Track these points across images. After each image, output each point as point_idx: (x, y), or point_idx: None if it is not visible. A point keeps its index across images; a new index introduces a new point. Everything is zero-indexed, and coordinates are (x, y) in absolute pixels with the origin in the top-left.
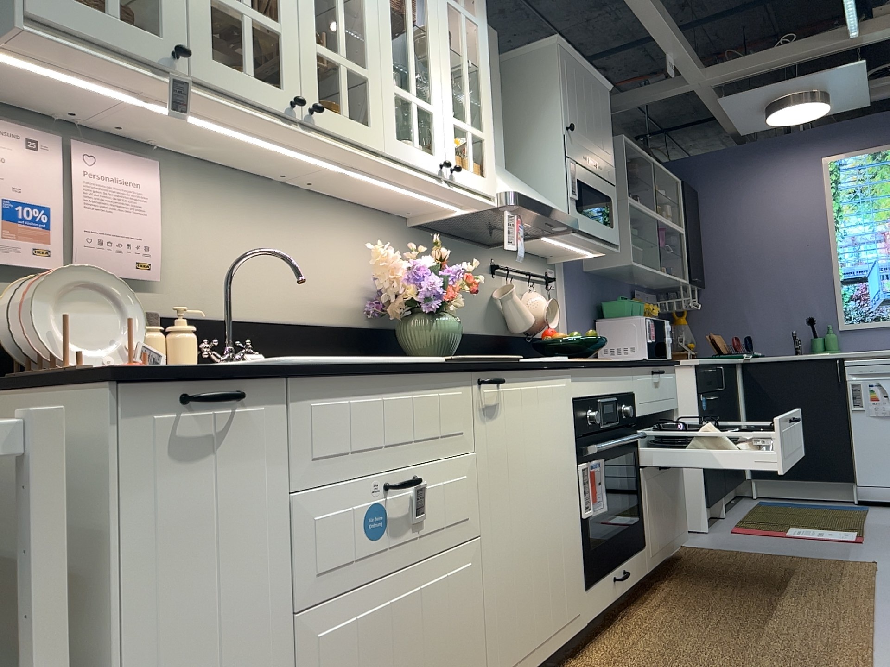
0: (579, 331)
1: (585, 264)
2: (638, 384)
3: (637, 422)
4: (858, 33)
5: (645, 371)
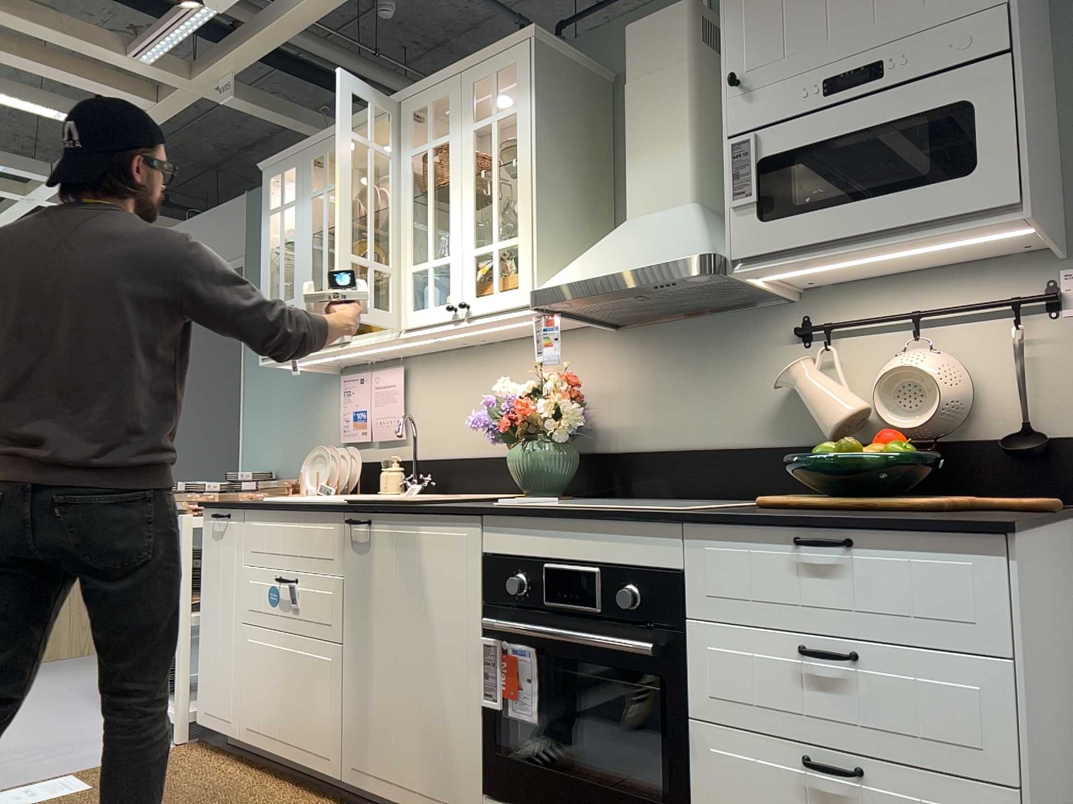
0: None
1: None
2: (700, 557)
3: (689, 629)
4: None
5: (746, 535)
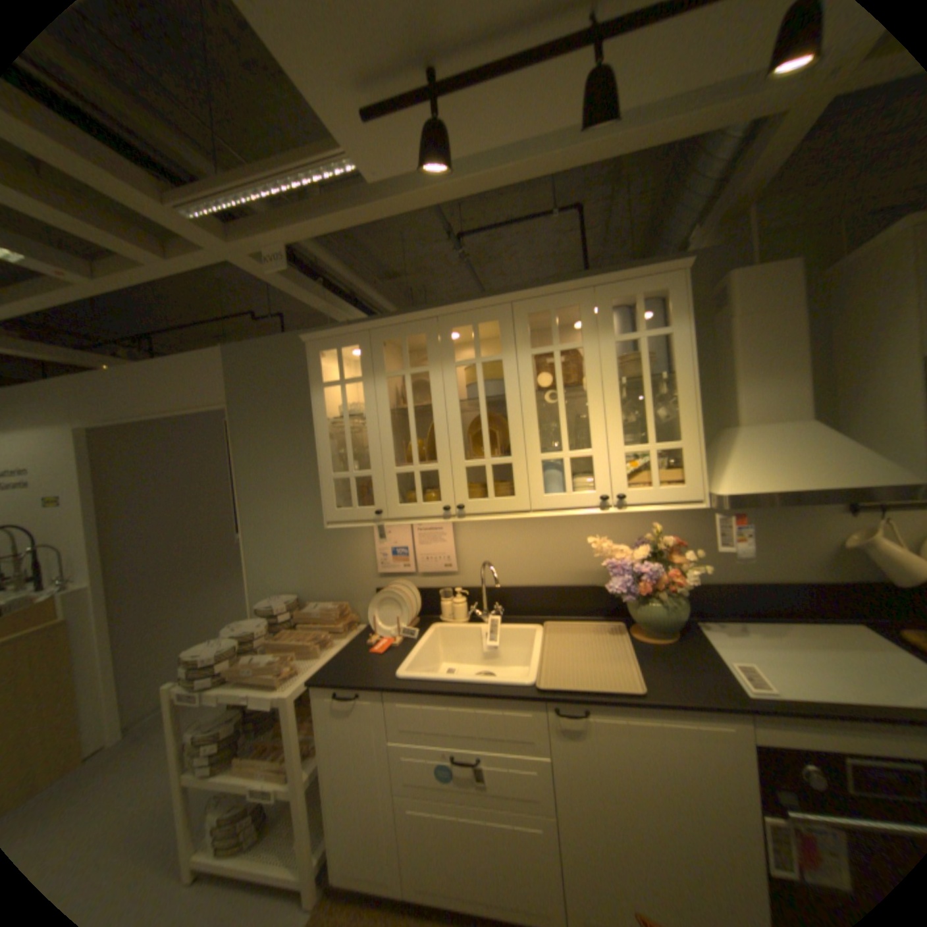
0: None
1: None
2: None
3: None
4: None
5: None
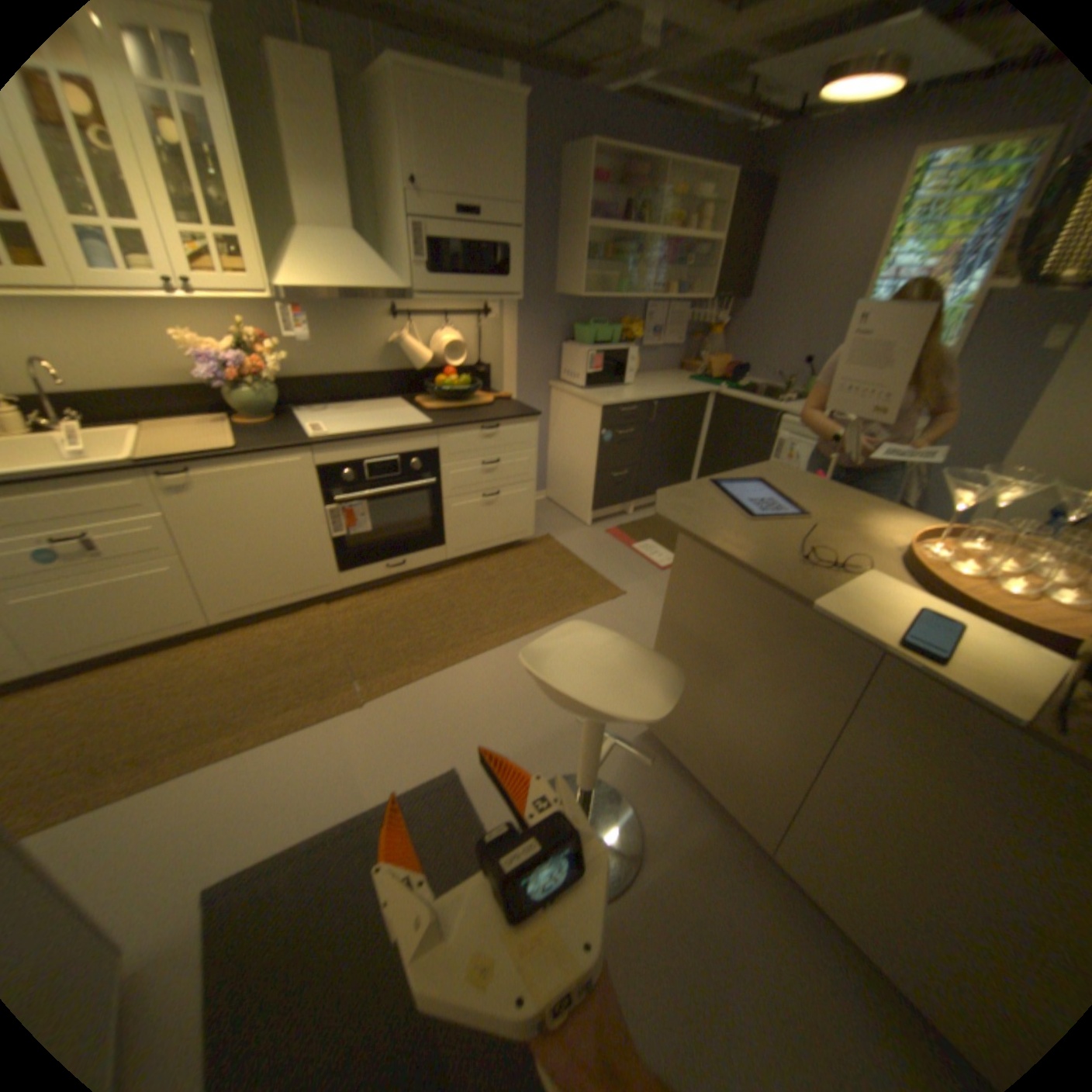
0: (536, 352)
1: (557, 285)
2: (446, 441)
3: (442, 468)
4: None
5: (465, 429)
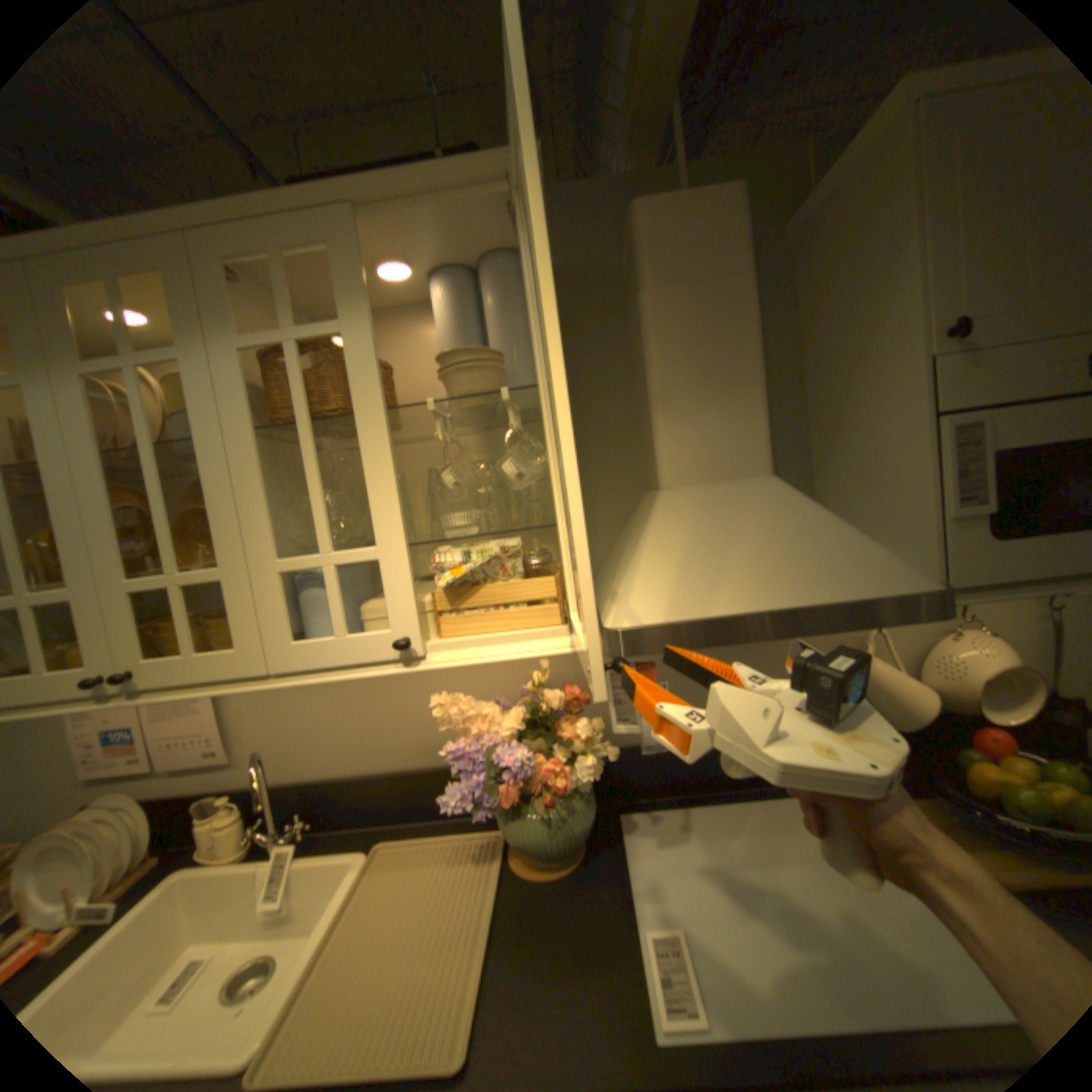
0: None
1: None
2: None
3: None
4: None
5: None
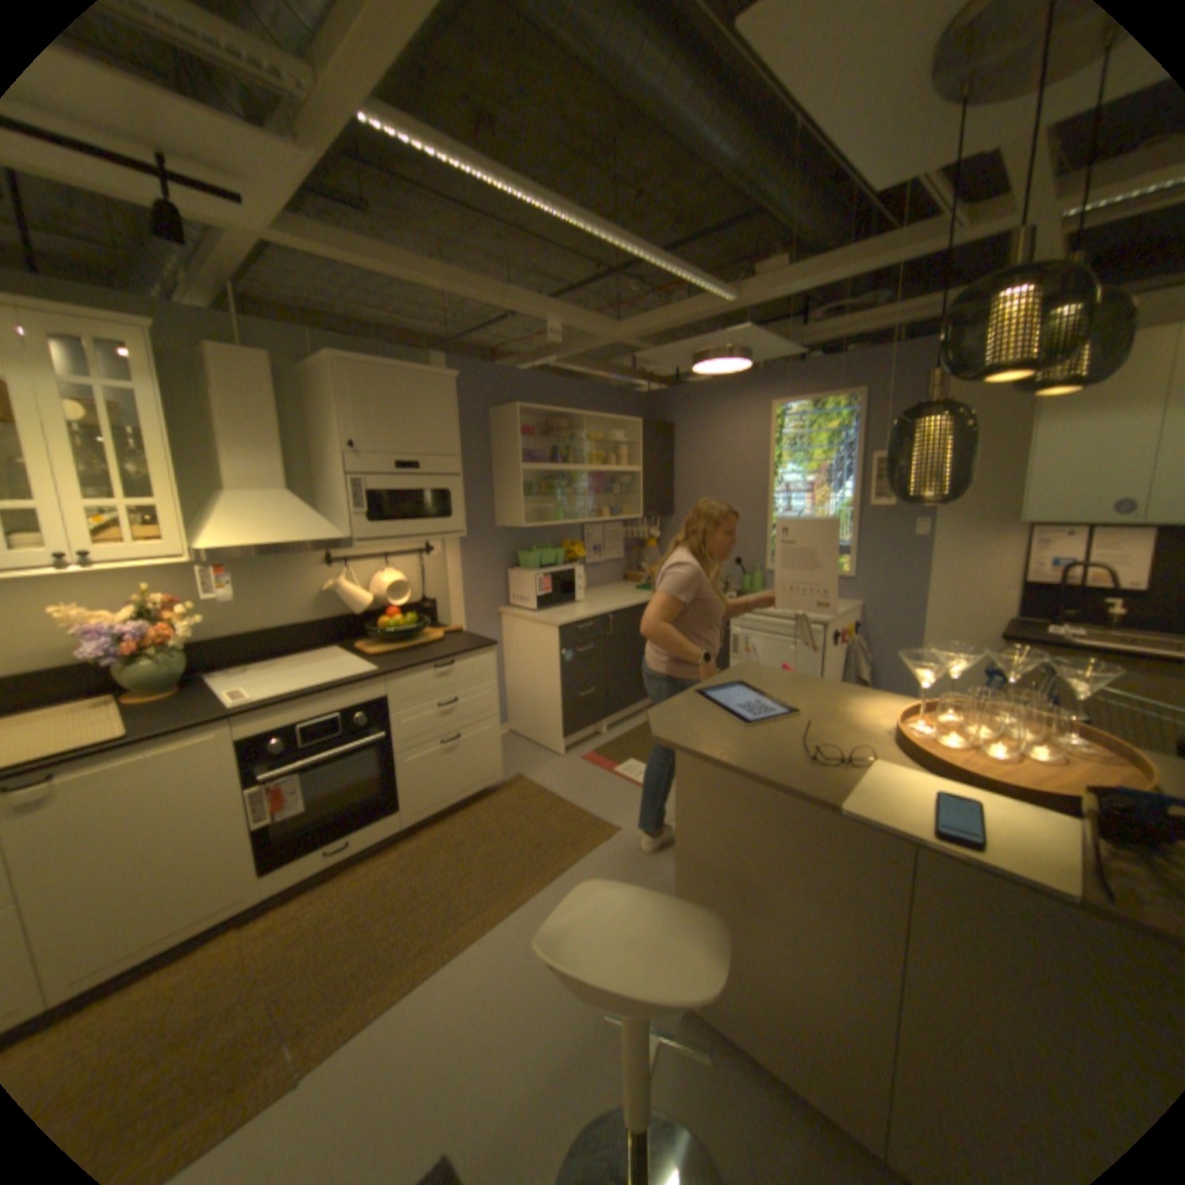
0: (481, 583)
1: (496, 521)
2: (394, 688)
3: (390, 720)
4: (734, 297)
5: (414, 672)
